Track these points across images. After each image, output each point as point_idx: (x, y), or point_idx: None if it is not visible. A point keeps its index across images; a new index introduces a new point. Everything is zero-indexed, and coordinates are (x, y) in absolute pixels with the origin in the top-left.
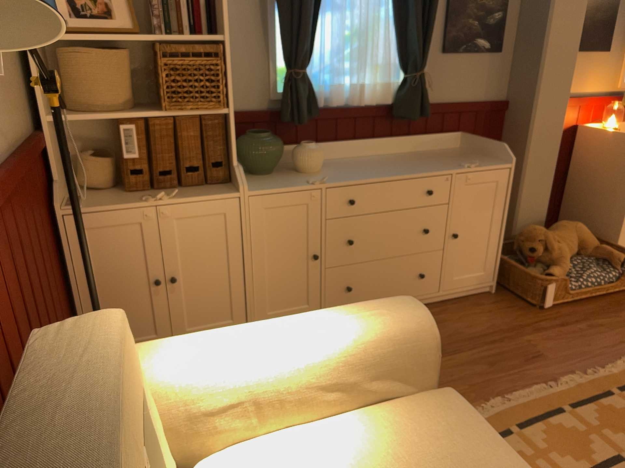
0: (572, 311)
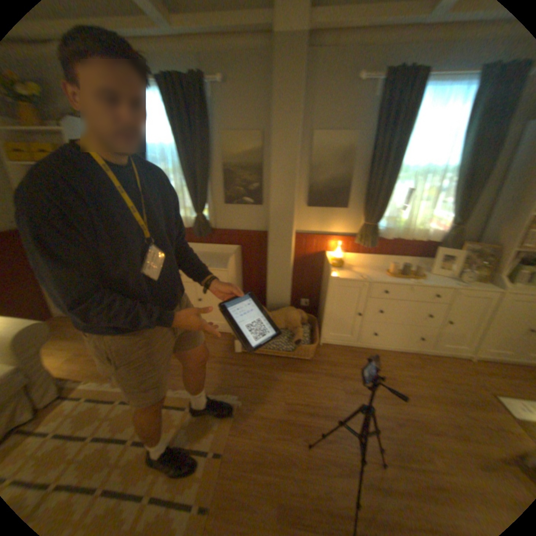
0: (252, 360)
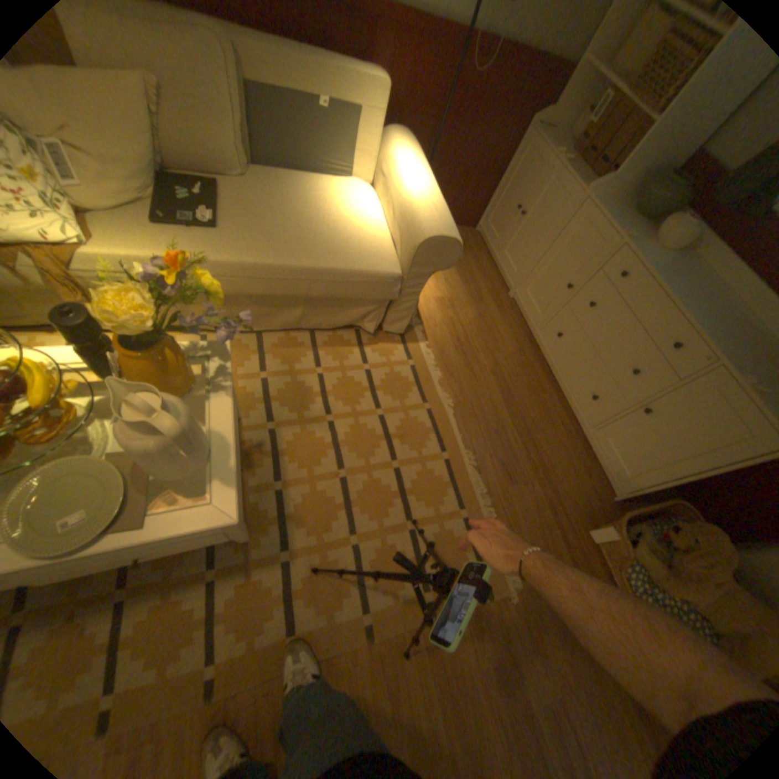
0: (596, 574)
